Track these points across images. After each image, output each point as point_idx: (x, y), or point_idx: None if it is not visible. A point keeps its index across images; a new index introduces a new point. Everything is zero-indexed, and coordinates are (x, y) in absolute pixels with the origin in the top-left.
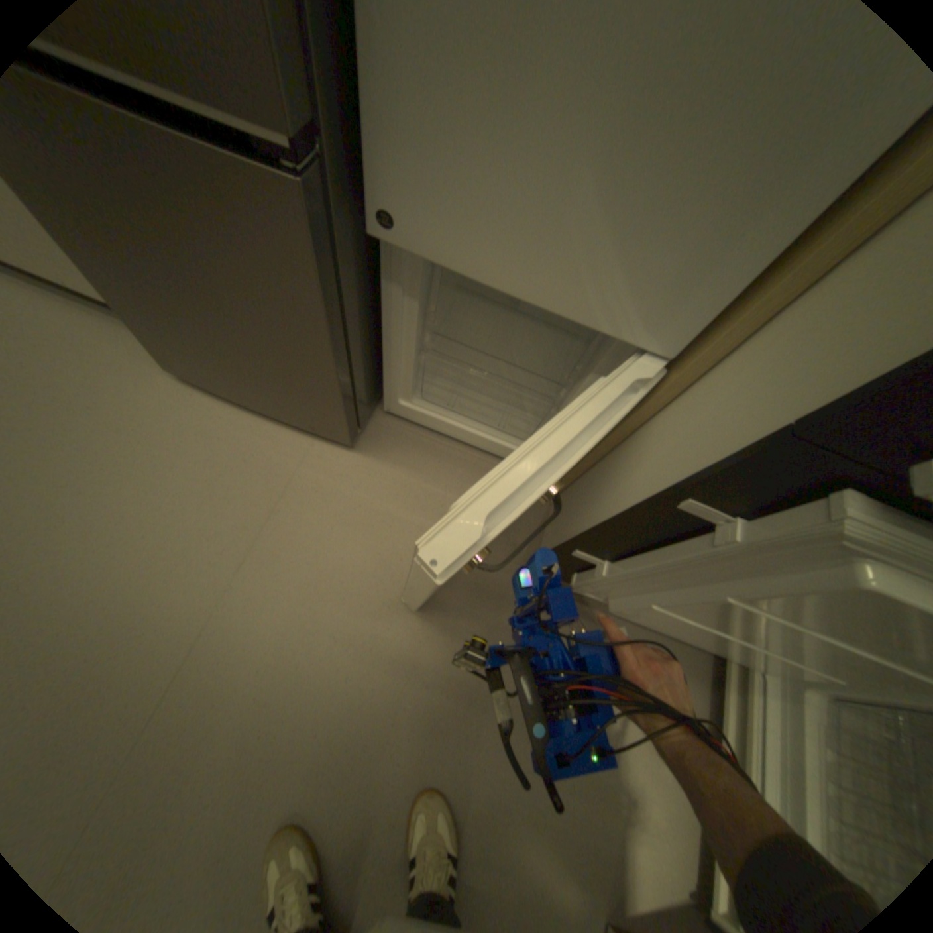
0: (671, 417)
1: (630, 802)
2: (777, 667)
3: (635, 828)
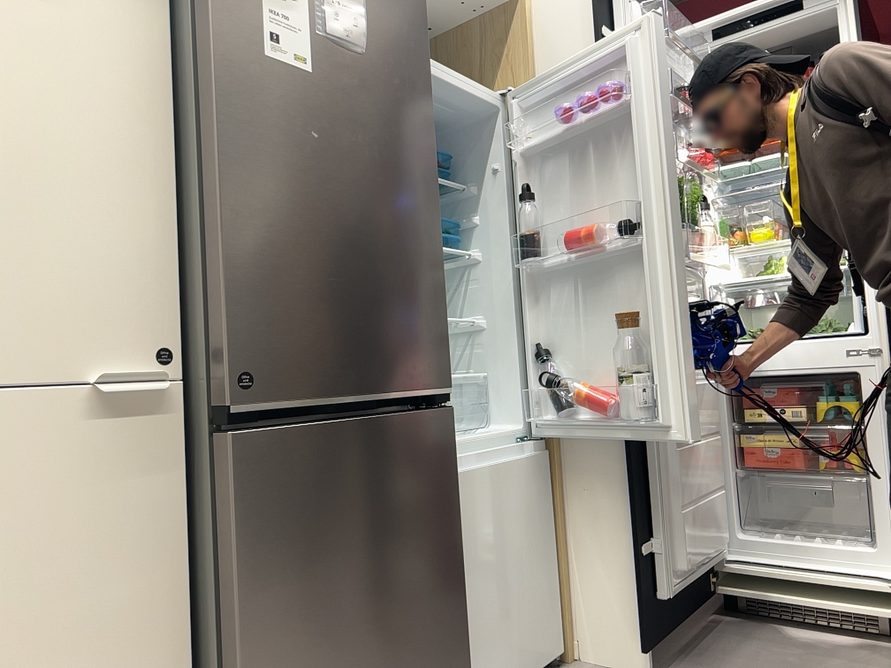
0: (575, 459)
1: (859, 662)
2: (723, 520)
3: (878, 663)
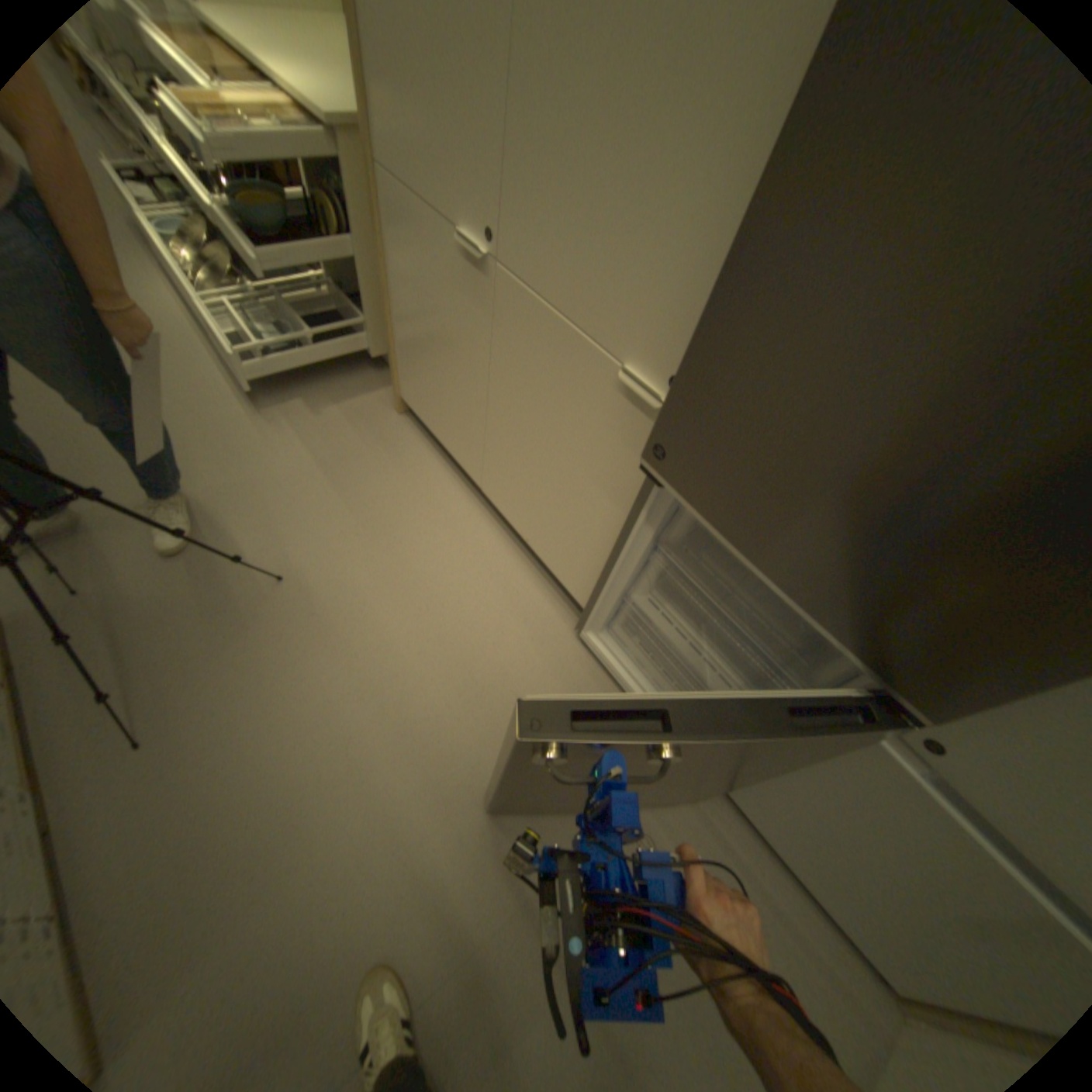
0: None
1: None
2: None
3: None
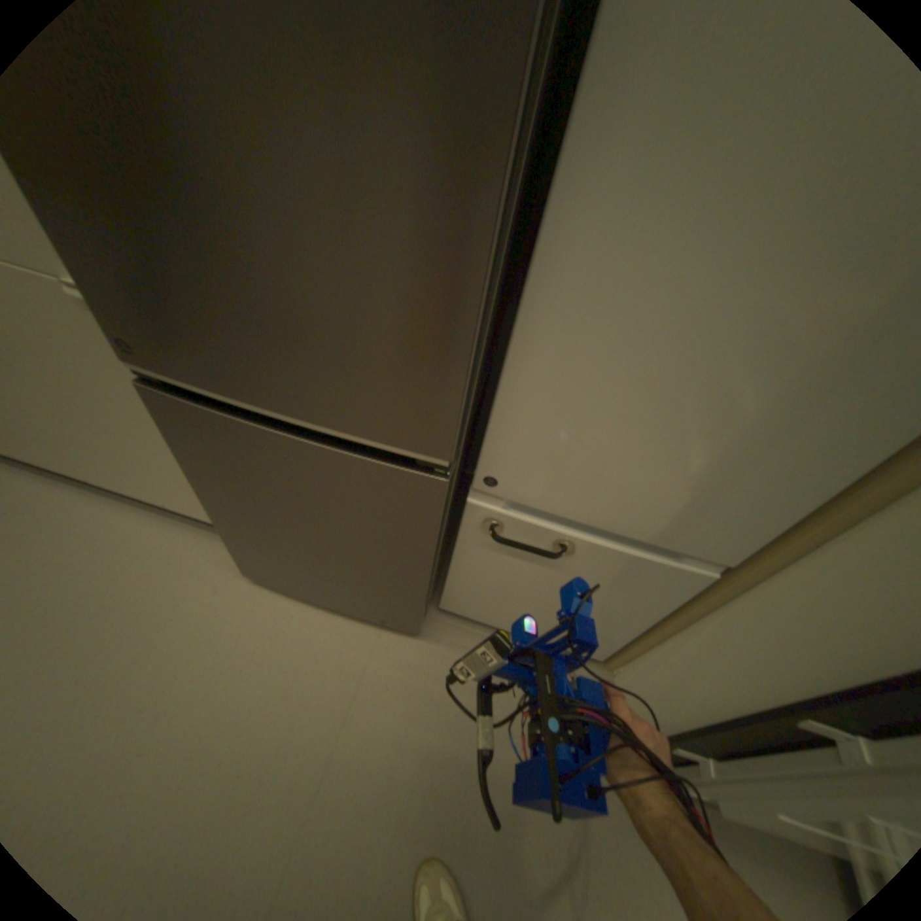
0: (742, 614)
1: None
2: None
3: None
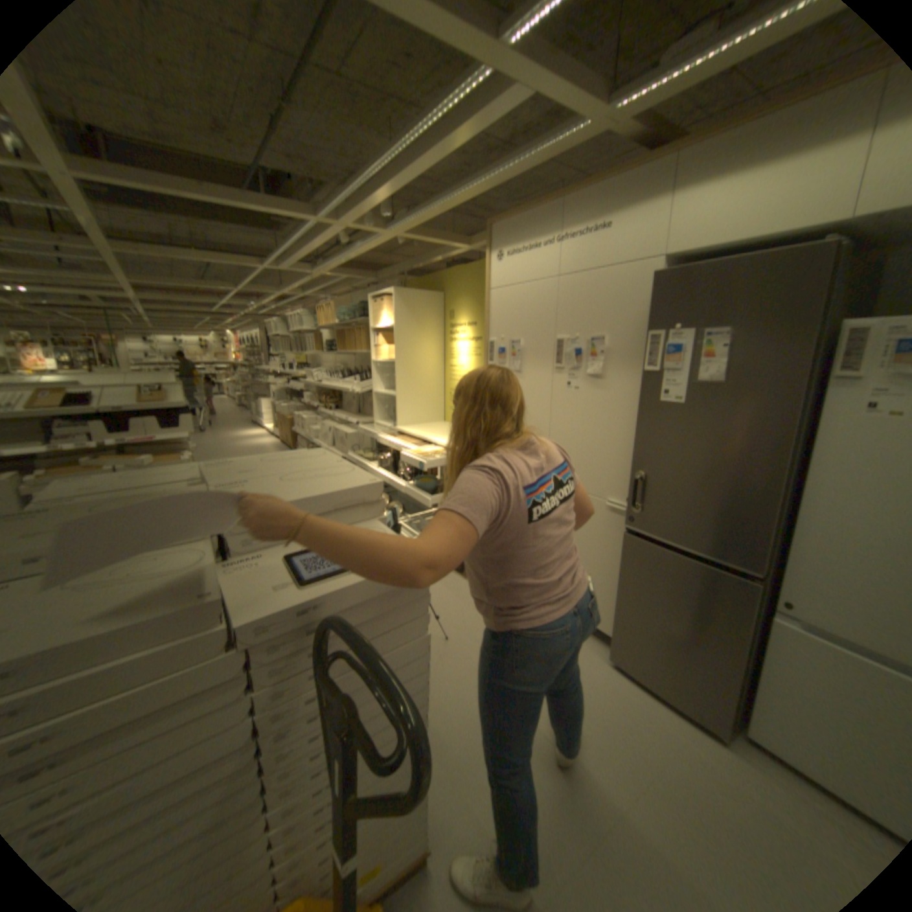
0: None
1: None
2: None
3: None
